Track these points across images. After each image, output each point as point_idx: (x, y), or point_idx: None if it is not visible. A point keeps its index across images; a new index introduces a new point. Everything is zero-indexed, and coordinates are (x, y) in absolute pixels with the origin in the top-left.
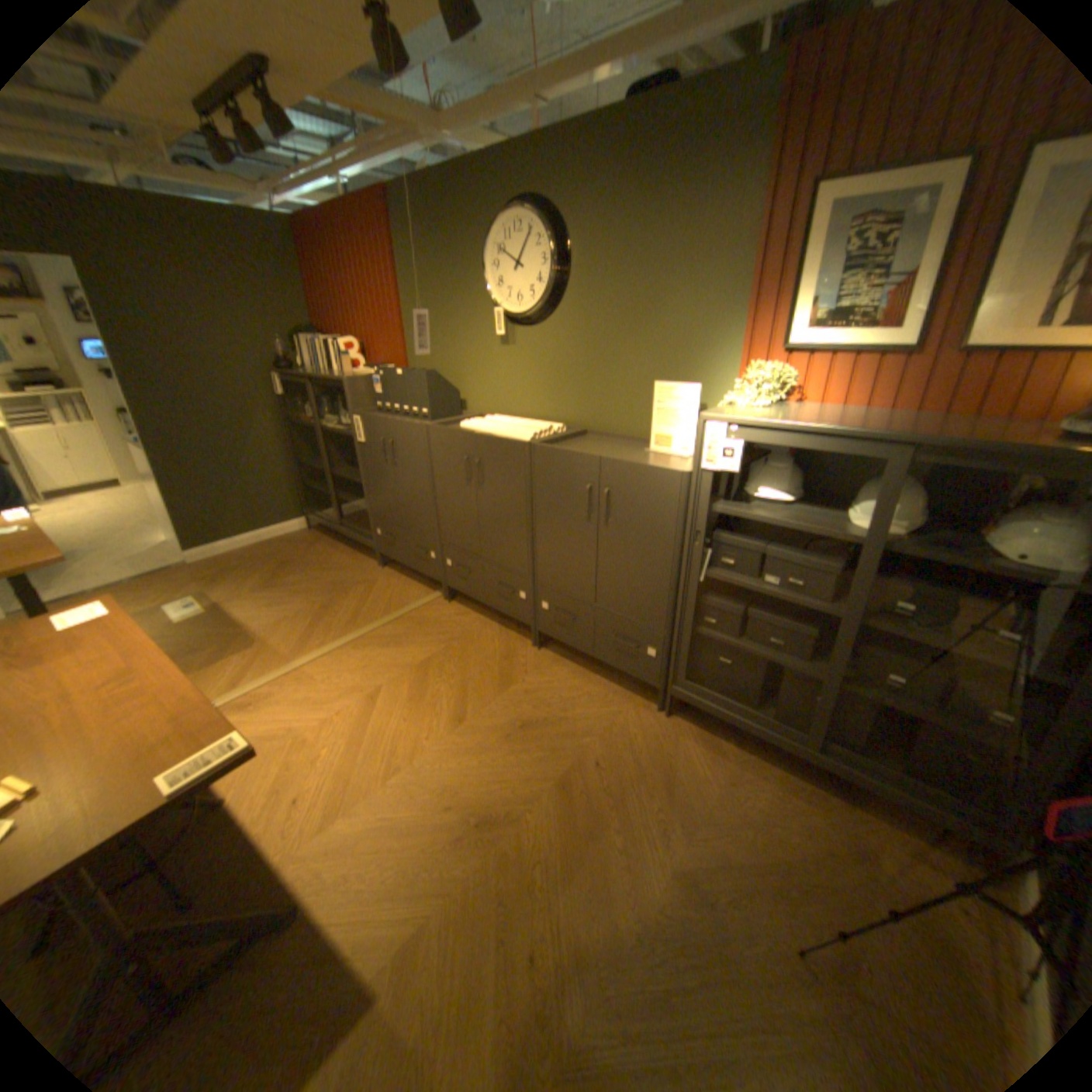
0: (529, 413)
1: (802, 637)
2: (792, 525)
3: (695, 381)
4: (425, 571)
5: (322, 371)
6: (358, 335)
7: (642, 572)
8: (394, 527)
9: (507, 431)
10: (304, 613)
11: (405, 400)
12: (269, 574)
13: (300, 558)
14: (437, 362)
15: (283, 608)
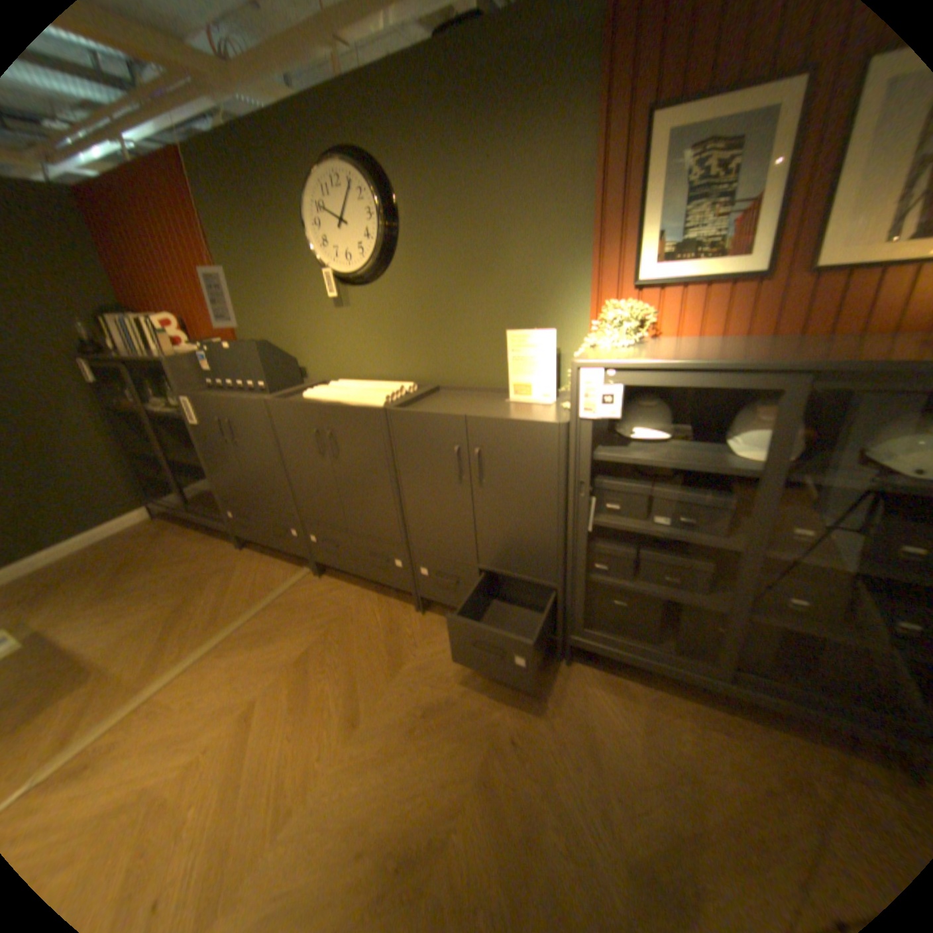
0: (375, 375)
1: (699, 573)
2: (681, 466)
3: (546, 326)
4: (288, 550)
5: (139, 353)
6: (175, 311)
7: (525, 529)
8: (246, 509)
9: (357, 398)
10: (153, 624)
11: (237, 375)
12: (106, 583)
13: (144, 556)
14: (267, 332)
15: (126, 623)
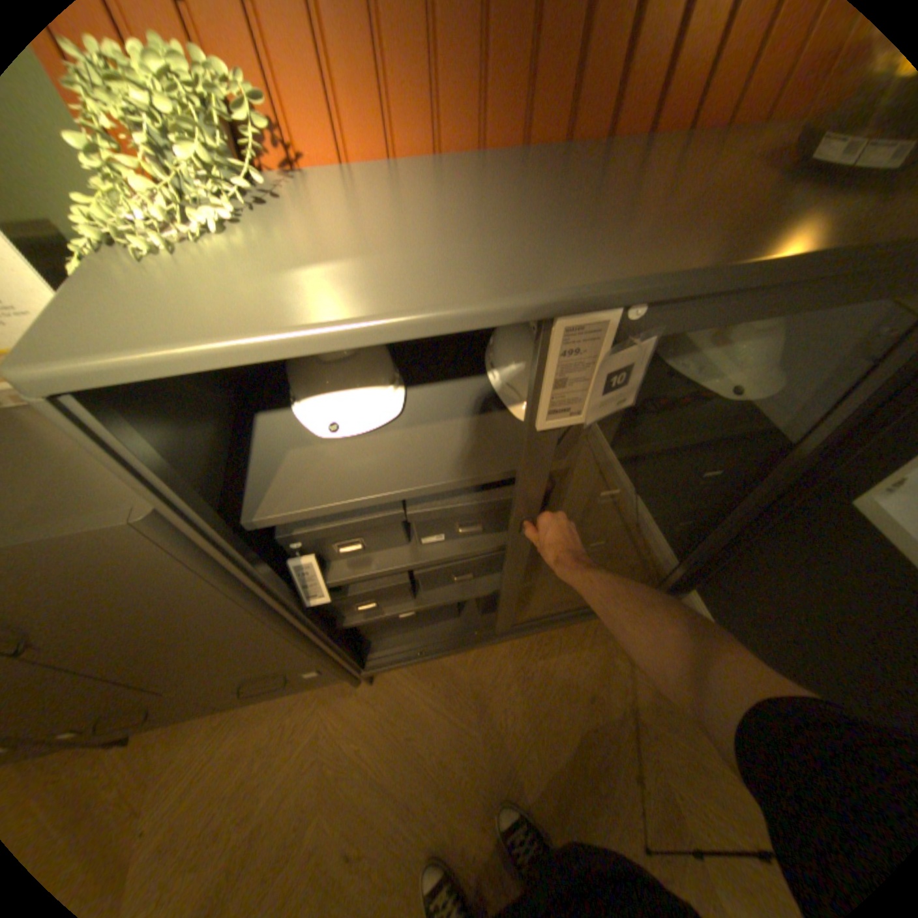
0: None
1: (491, 563)
2: (444, 489)
3: None
4: None
5: None
6: None
7: (208, 649)
8: None
9: None
10: None
11: None
12: None
13: None
14: None
15: None
